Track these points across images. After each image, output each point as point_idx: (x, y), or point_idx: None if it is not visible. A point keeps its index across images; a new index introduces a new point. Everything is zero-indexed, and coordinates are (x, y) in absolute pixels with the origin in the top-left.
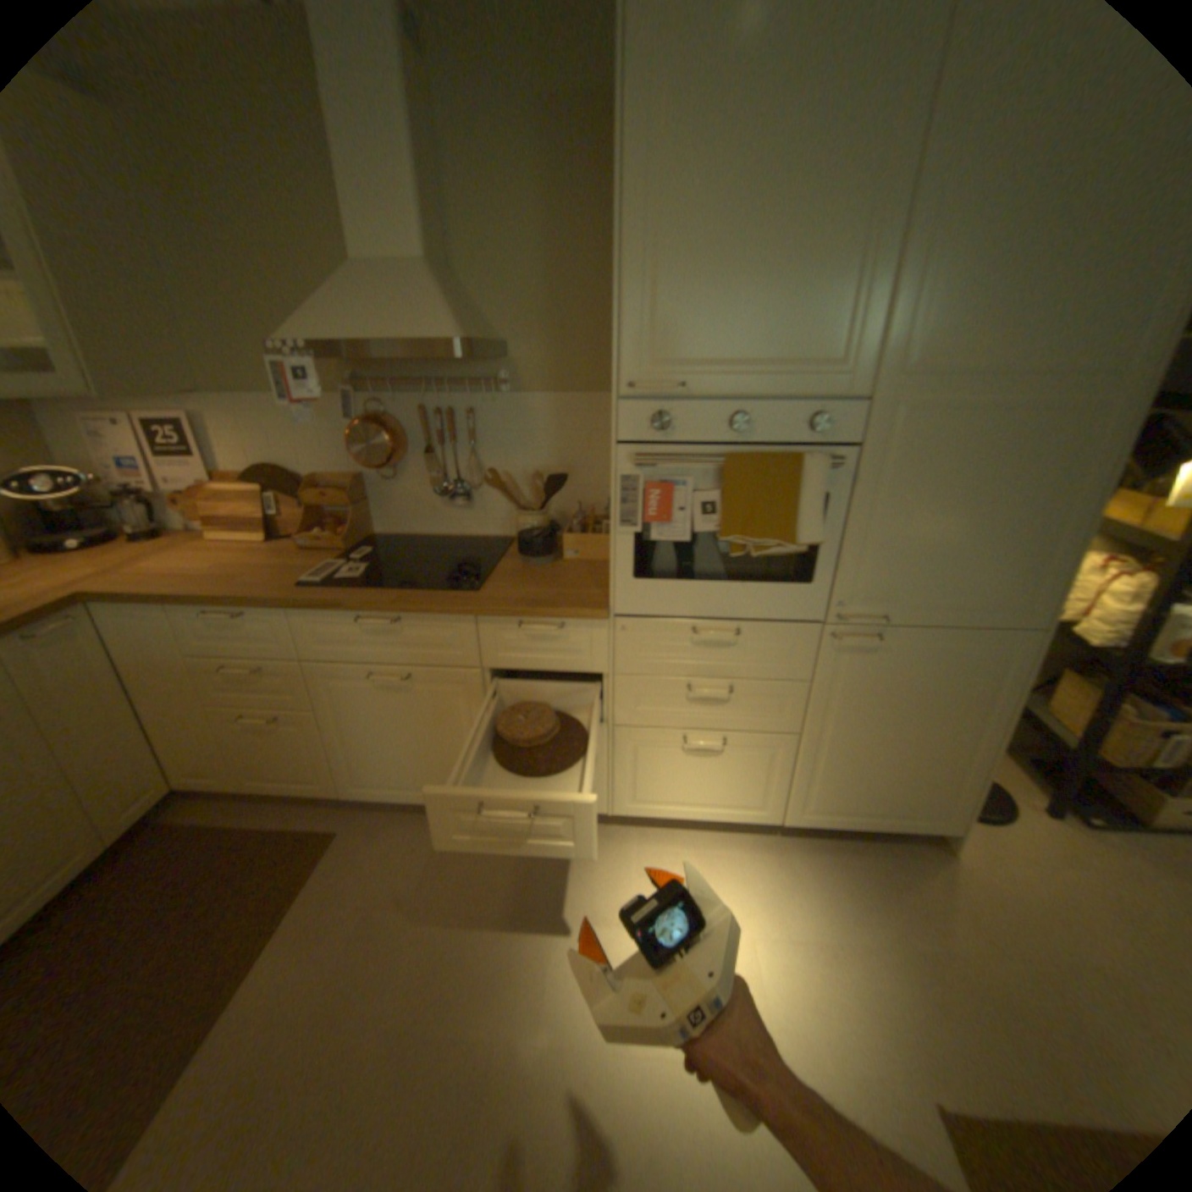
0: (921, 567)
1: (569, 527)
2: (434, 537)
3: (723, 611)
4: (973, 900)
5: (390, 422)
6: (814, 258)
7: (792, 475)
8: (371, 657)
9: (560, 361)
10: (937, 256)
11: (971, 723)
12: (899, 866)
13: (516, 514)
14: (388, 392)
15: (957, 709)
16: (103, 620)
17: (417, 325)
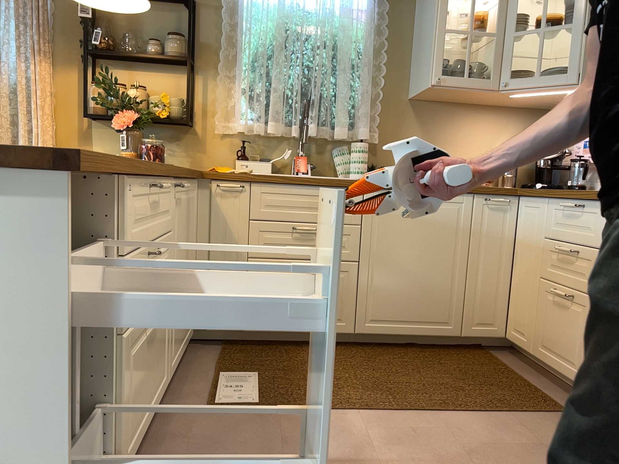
0: None
1: None
2: None
3: None
4: None
5: None
6: None
7: None
8: None
9: None
10: None
11: None
12: None
13: None
14: None
15: None
16: (522, 208)
17: None
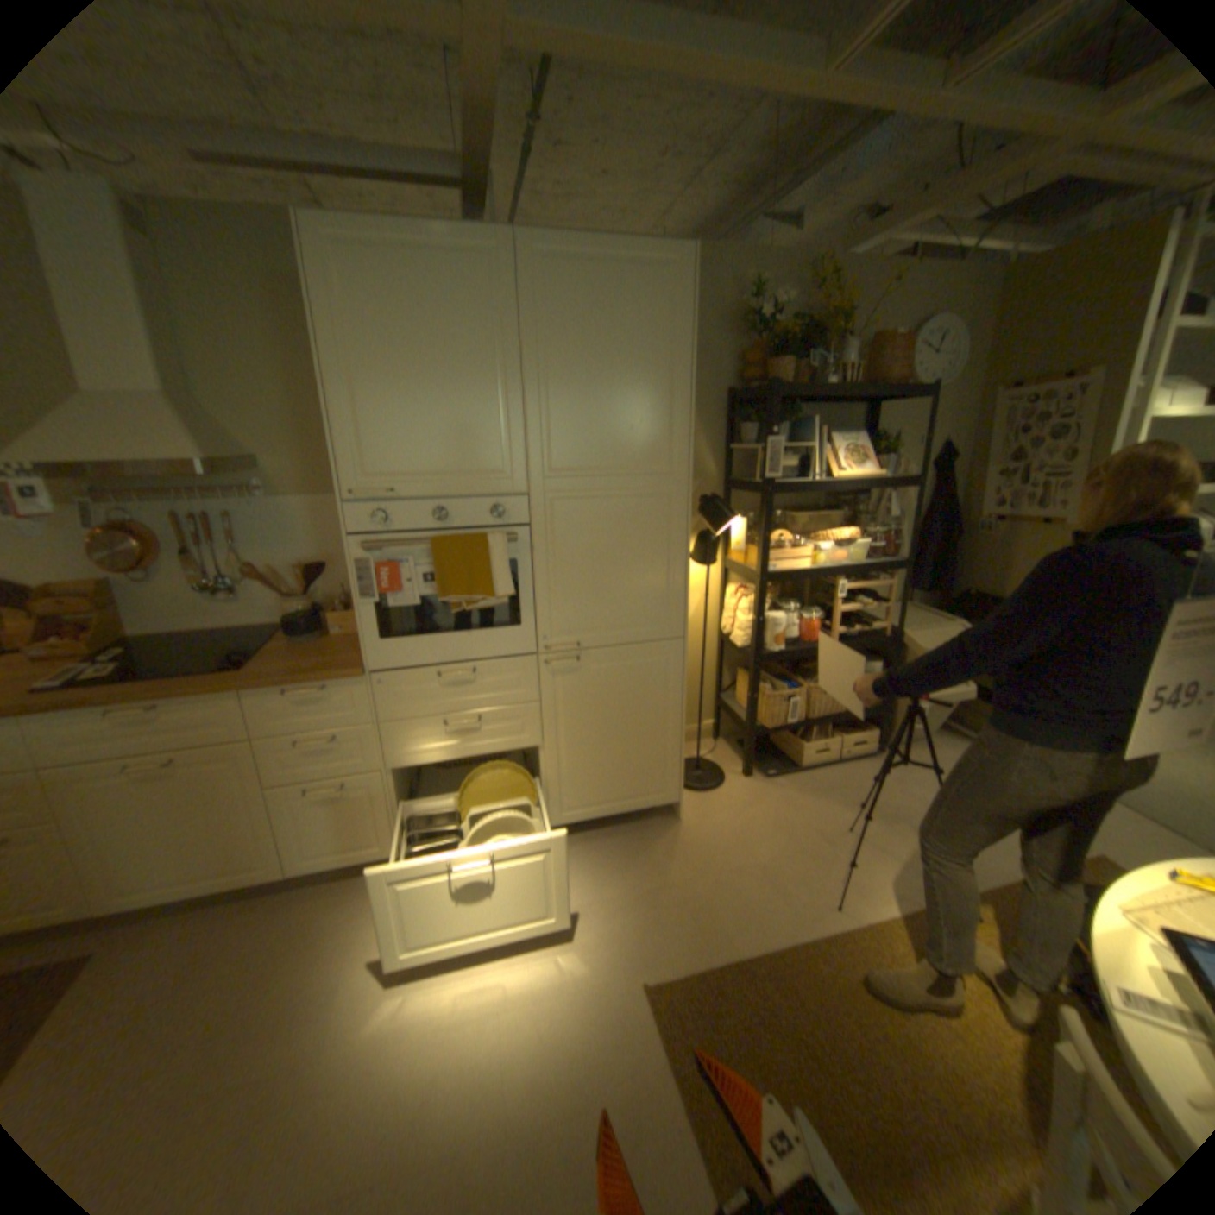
0: (590, 604)
1: (336, 608)
2: (195, 632)
3: (457, 656)
4: (685, 845)
5: (135, 529)
6: (466, 408)
7: (481, 549)
8: (122, 750)
9: (308, 469)
10: (544, 408)
11: (655, 712)
12: (637, 836)
13: (281, 601)
14: (131, 502)
15: (643, 703)
16: None
17: (153, 449)
